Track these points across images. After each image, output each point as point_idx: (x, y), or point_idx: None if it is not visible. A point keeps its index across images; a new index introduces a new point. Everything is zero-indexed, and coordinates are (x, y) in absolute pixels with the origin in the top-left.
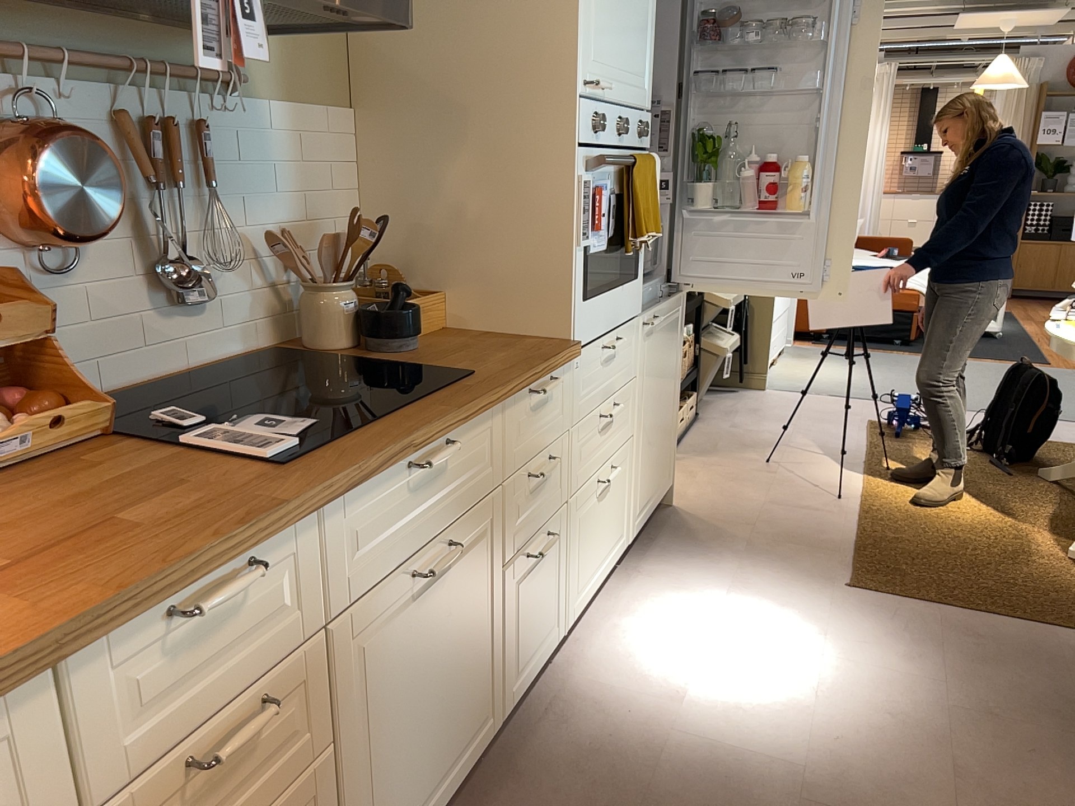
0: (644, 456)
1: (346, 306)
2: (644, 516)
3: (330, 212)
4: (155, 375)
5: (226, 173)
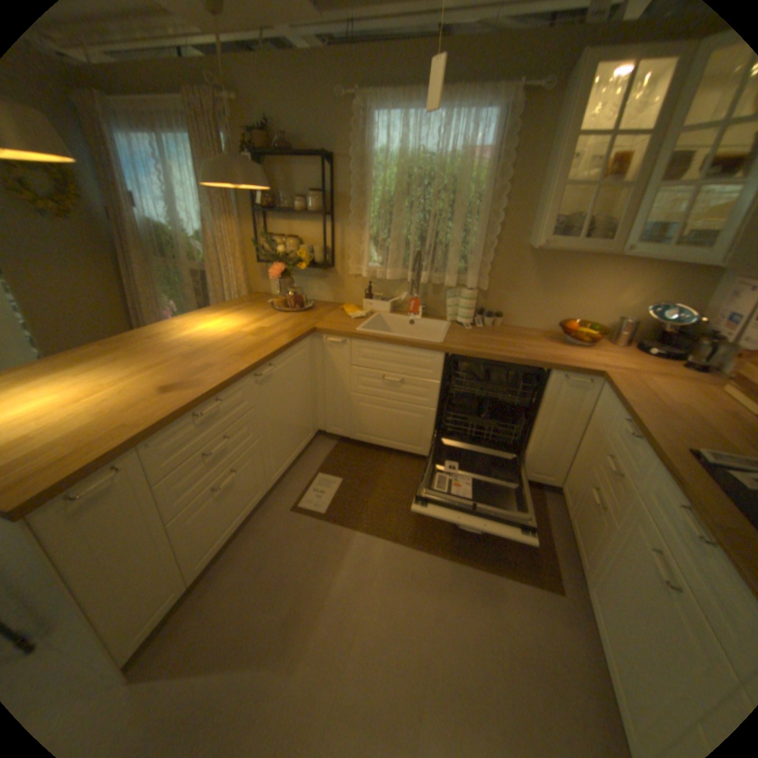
0: None
1: None
2: None
3: None
4: None
5: None
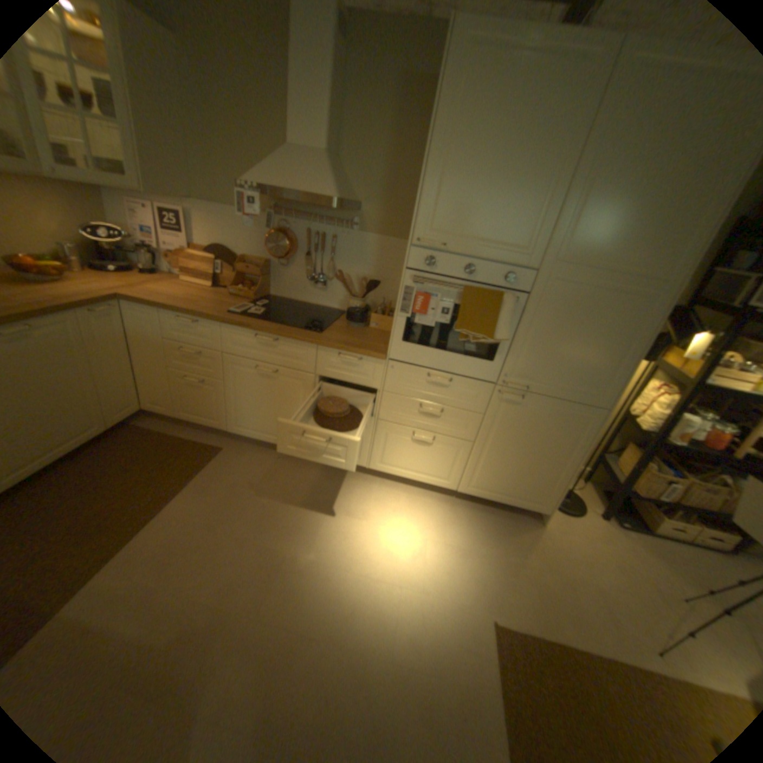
0: (488, 464)
1: (351, 306)
2: (484, 495)
3: (389, 278)
4: (305, 302)
5: (343, 253)
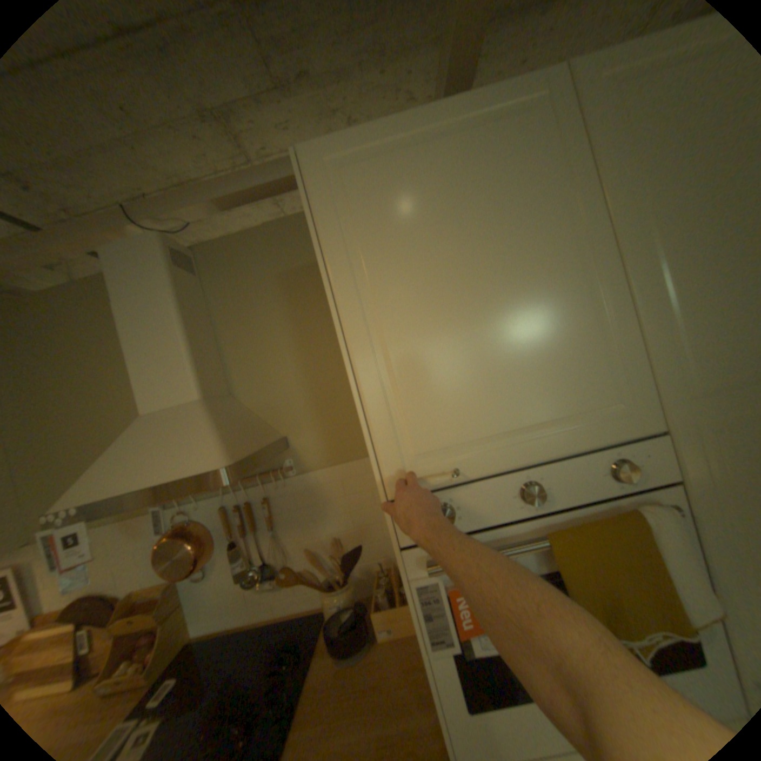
0: None
1: (330, 609)
2: None
3: (375, 520)
4: (255, 622)
5: (287, 516)
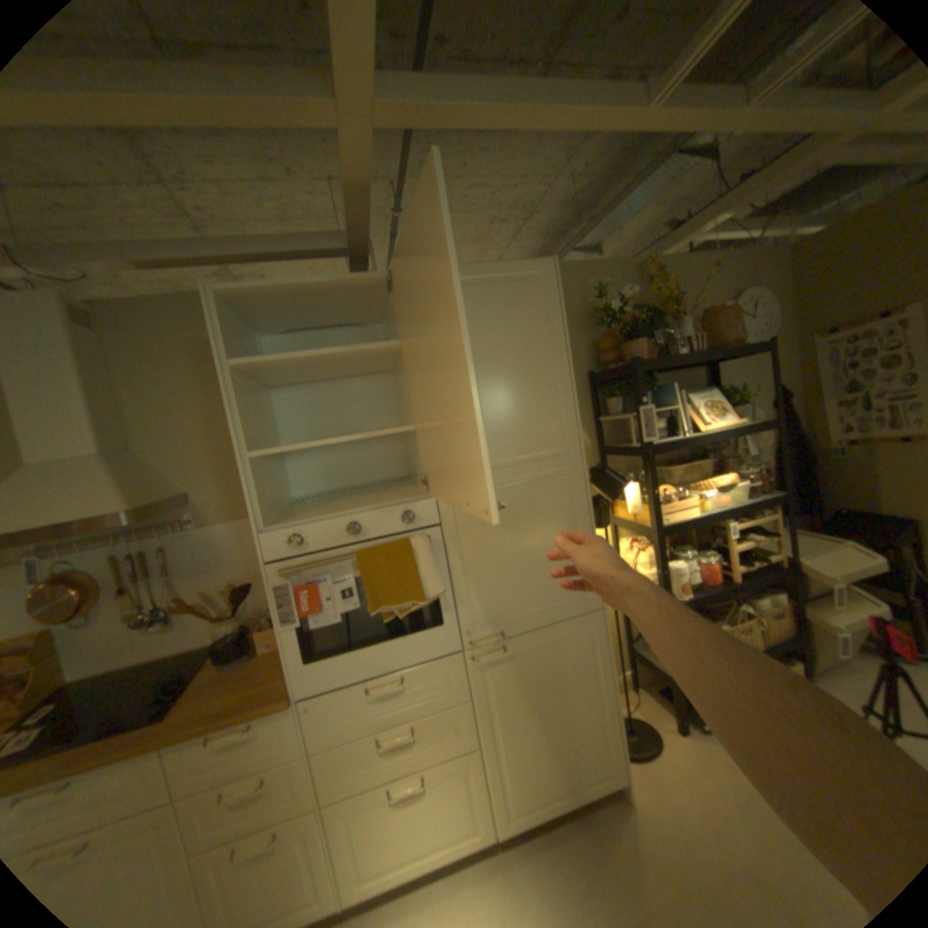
0: (514, 767)
1: (217, 636)
2: (536, 819)
3: None
4: (141, 662)
5: (182, 565)
